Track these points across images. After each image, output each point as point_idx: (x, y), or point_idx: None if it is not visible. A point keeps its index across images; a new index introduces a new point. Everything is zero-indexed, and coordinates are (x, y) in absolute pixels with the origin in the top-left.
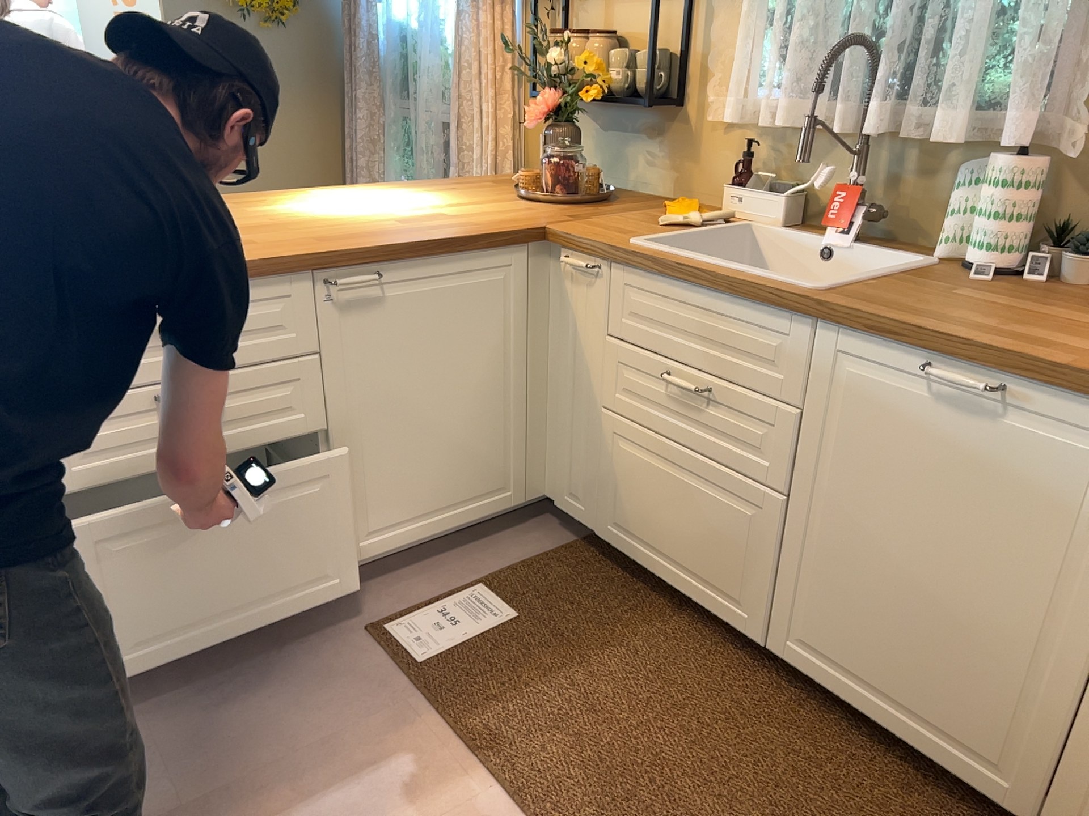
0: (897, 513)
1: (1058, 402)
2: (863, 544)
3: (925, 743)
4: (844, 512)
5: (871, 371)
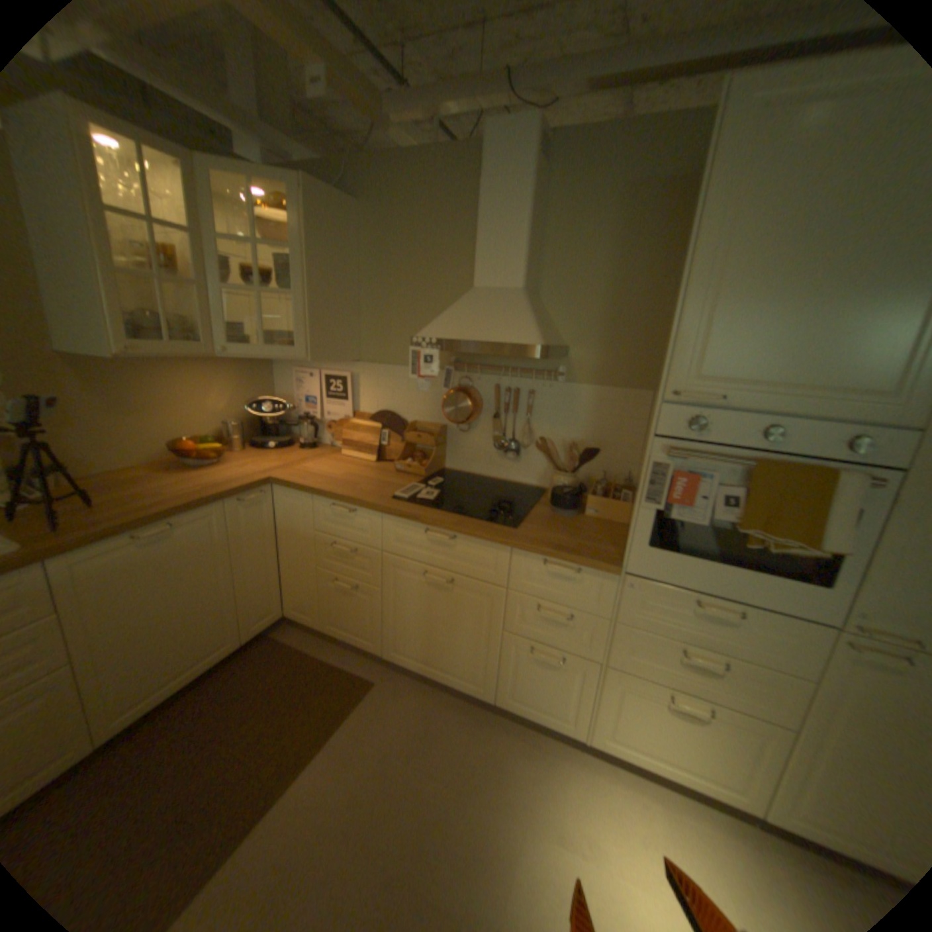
0: (144, 605)
1: (188, 516)
2: (133, 635)
3: (198, 671)
4: (115, 632)
5: (98, 560)
